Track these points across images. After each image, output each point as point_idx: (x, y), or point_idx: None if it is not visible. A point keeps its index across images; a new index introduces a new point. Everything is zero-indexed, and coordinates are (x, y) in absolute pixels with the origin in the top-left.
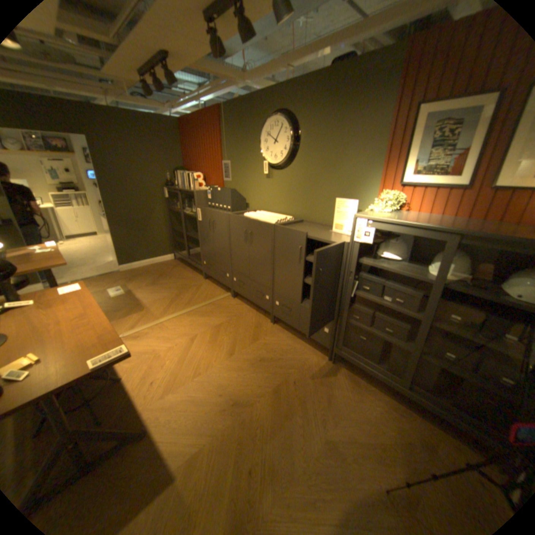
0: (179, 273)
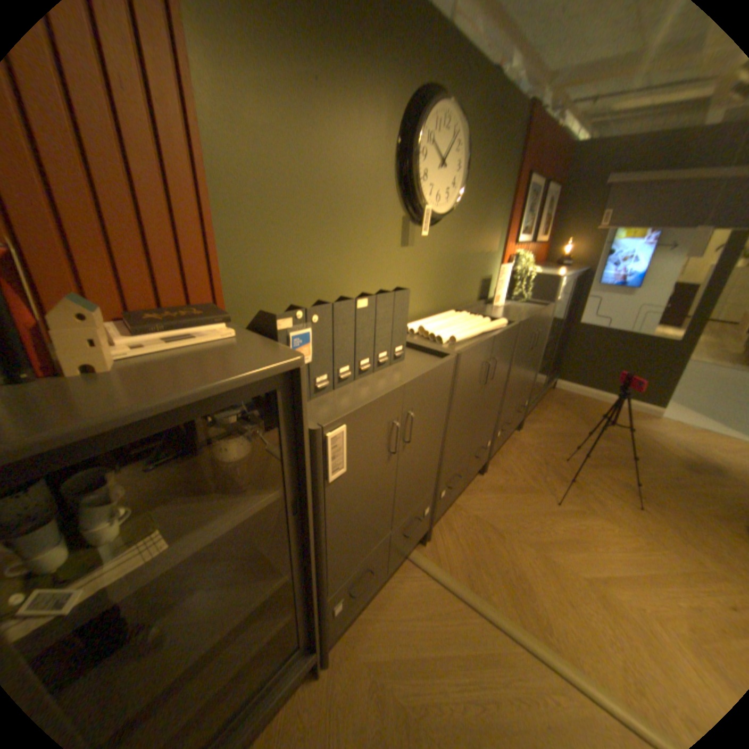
0: None
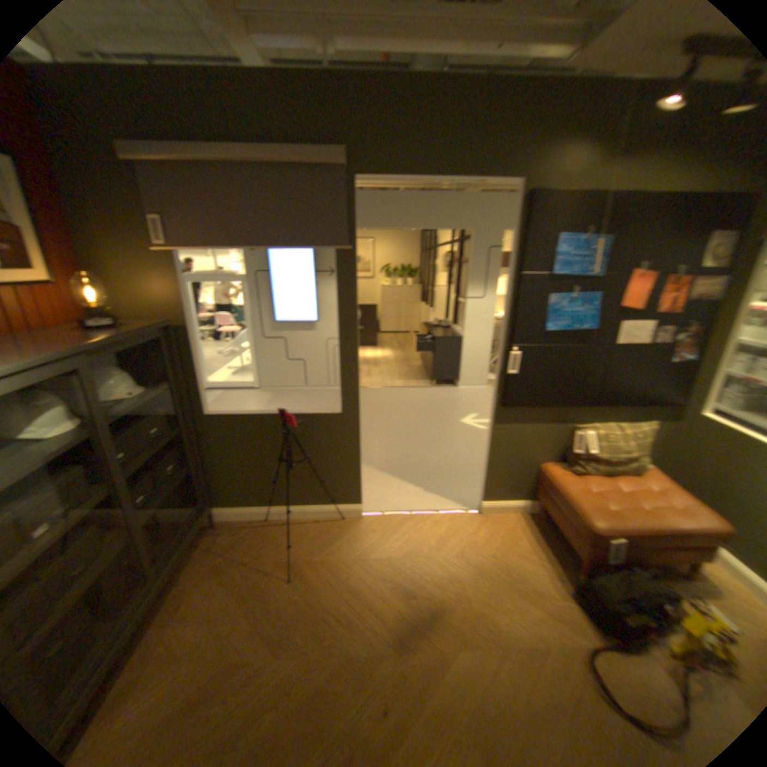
0: None
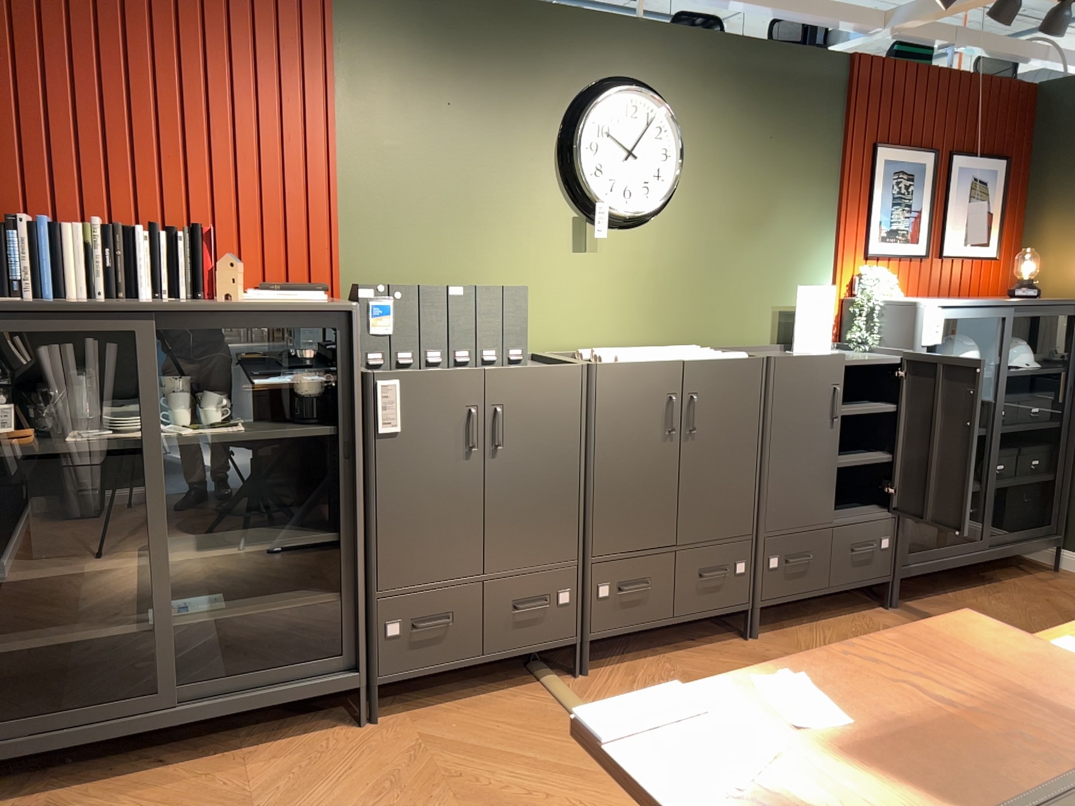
0: (198, 804)
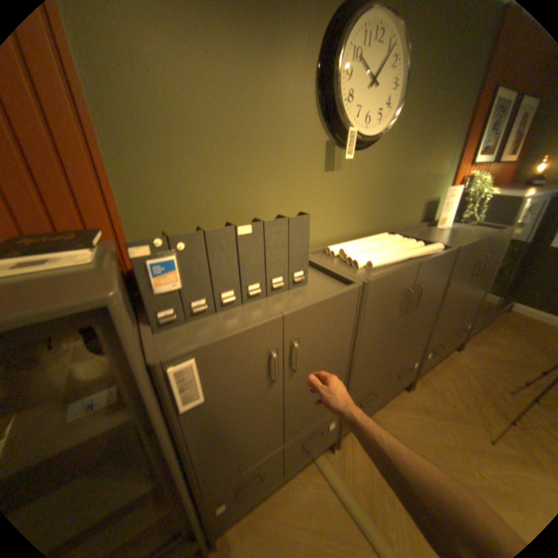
0: None
